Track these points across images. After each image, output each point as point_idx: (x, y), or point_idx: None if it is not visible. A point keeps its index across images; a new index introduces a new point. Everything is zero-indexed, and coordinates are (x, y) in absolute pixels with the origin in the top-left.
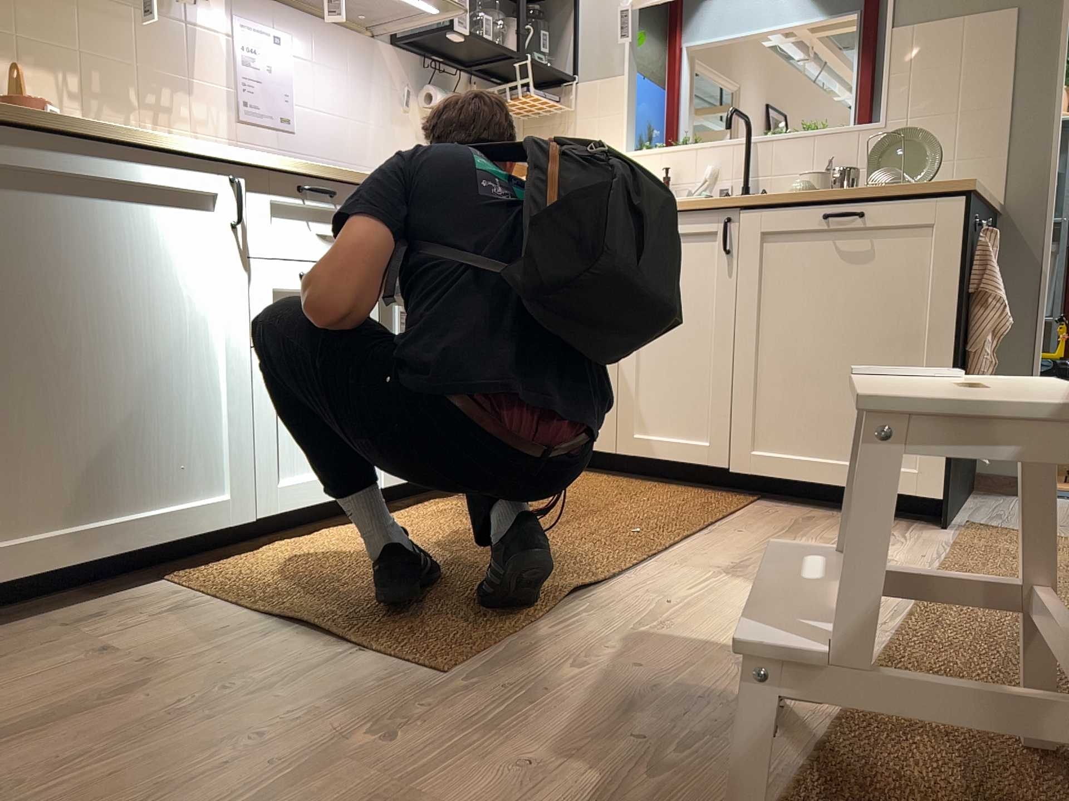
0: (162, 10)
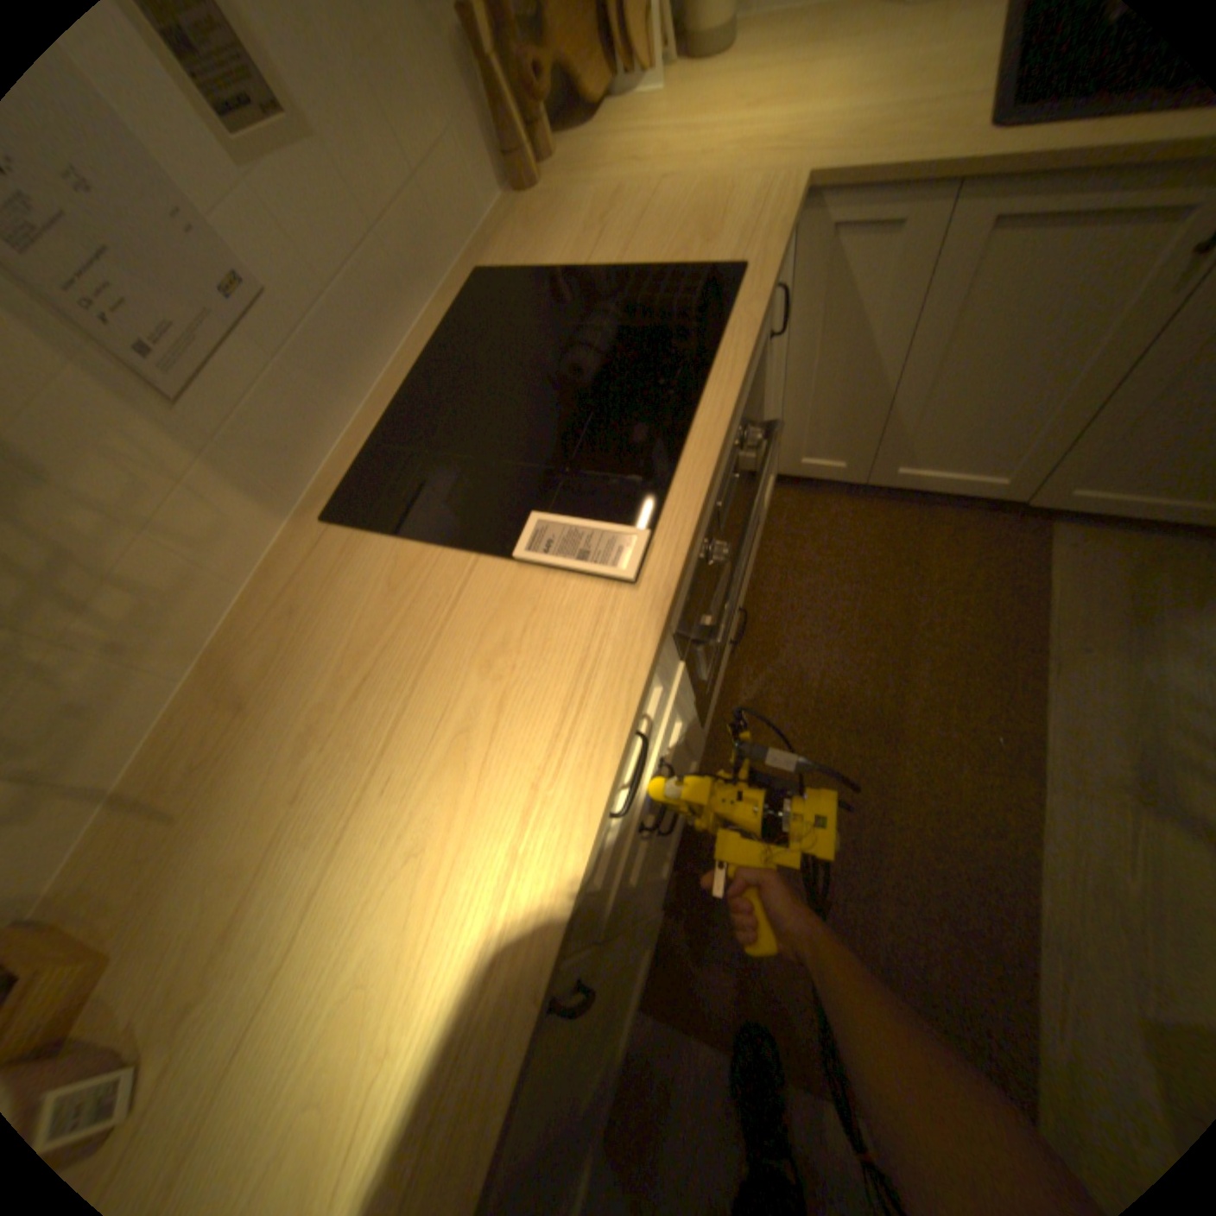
0: None
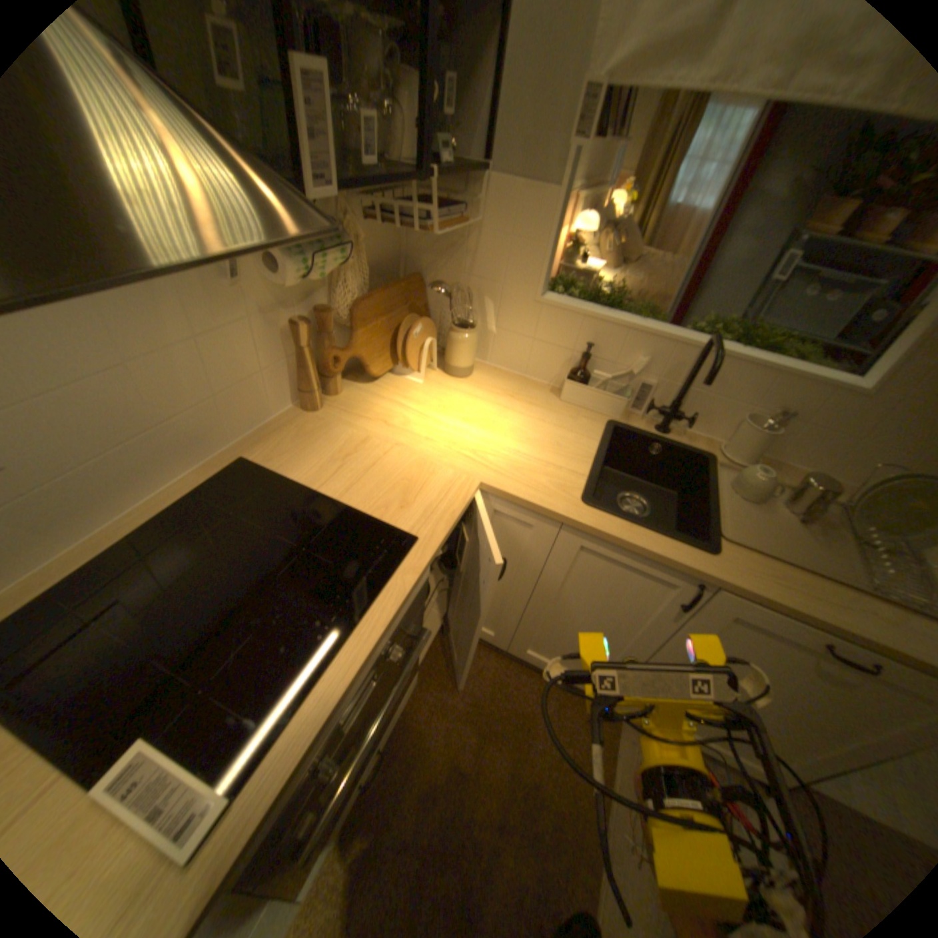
0: None
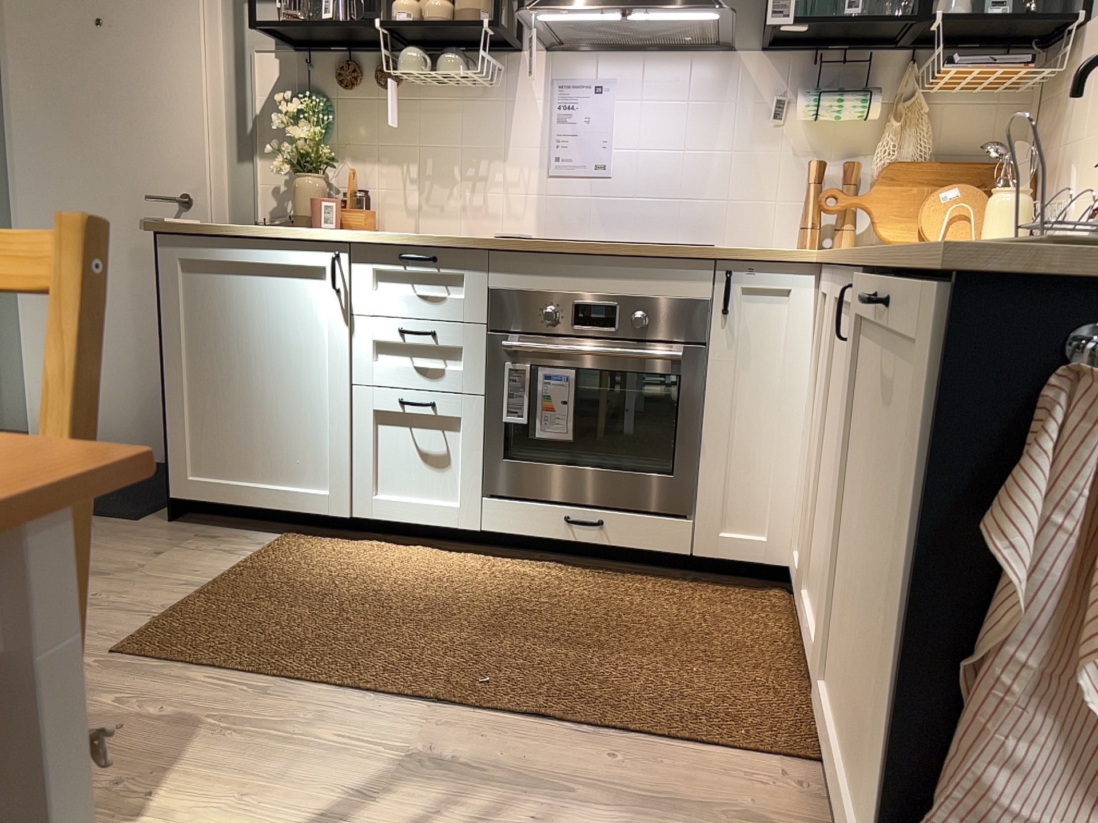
0: (481, 93)
